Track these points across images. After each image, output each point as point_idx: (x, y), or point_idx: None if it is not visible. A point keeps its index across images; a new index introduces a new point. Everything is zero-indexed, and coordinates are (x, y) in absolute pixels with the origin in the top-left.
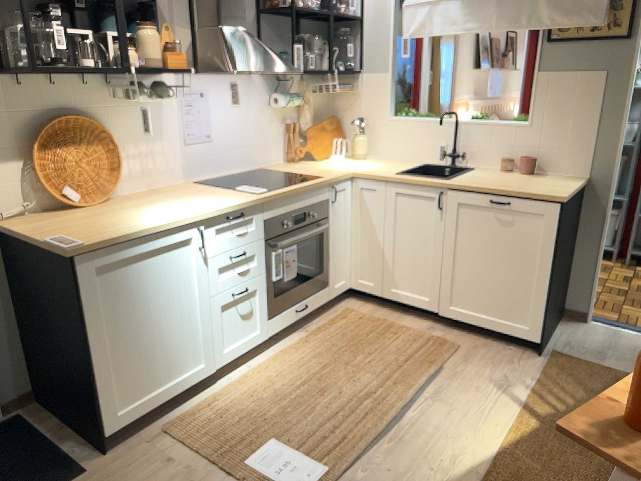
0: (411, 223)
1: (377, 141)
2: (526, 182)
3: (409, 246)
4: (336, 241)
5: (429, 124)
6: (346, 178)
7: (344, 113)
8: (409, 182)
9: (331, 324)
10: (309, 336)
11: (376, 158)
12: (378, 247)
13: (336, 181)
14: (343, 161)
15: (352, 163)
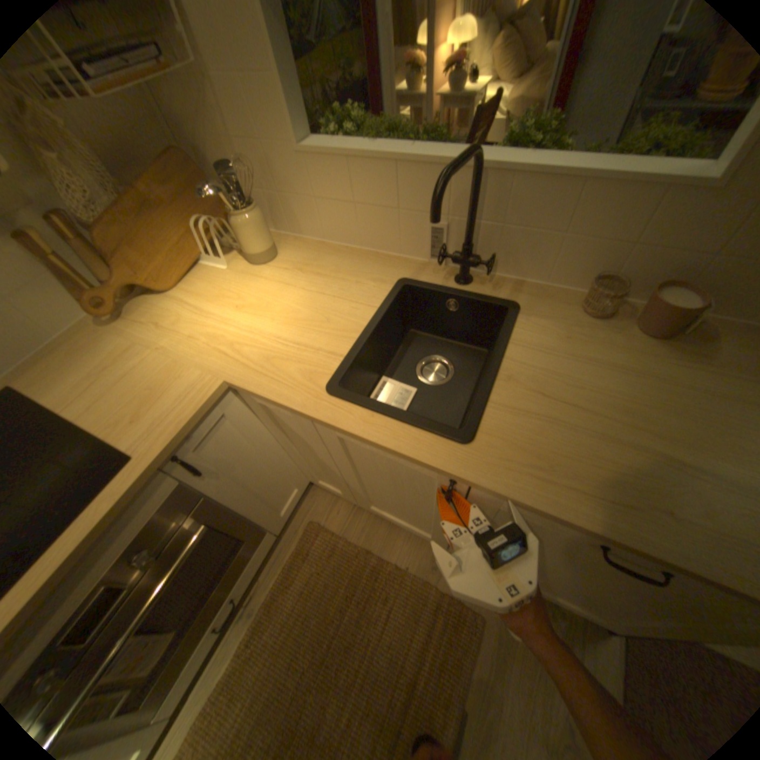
0: (381, 473)
1: (289, 204)
2: (688, 423)
3: (385, 490)
4: (248, 485)
5: (398, 167)
6: (209, 406)
7: (196, 130)
8: (360, 436)
9: (283, 585)
10: (248, 640)
11: (298, 243)
12: (331, 472)
13: (176, 442)
14: (223, 283)
15: (237, 296)
